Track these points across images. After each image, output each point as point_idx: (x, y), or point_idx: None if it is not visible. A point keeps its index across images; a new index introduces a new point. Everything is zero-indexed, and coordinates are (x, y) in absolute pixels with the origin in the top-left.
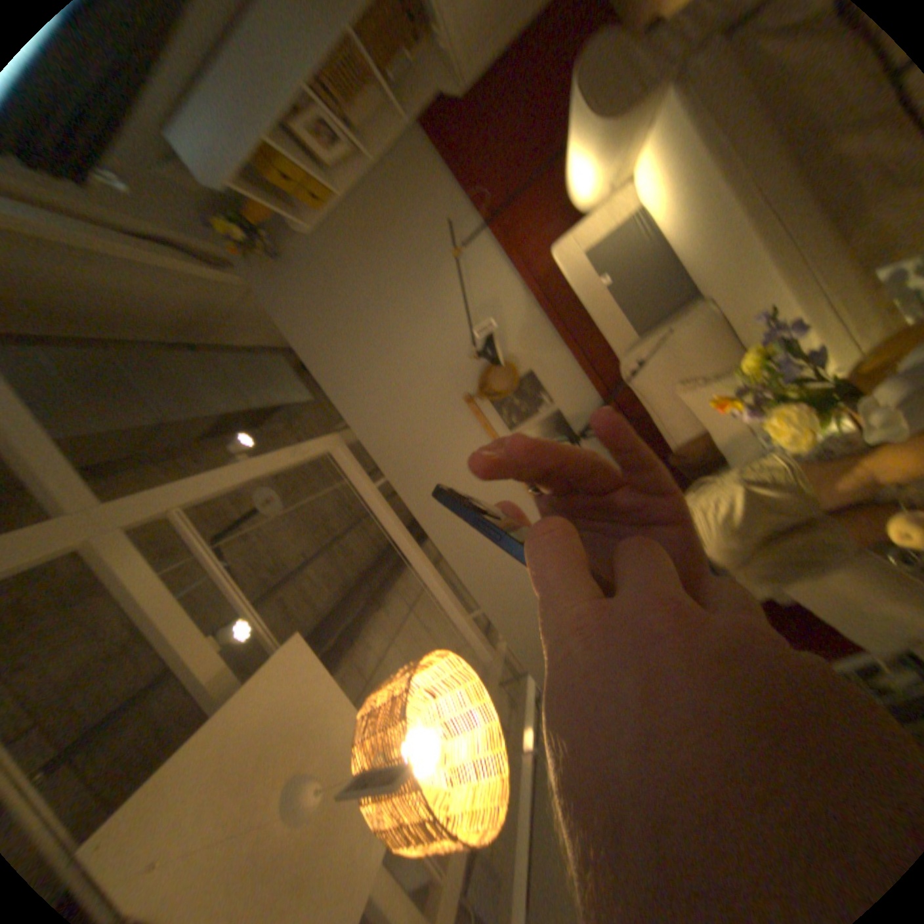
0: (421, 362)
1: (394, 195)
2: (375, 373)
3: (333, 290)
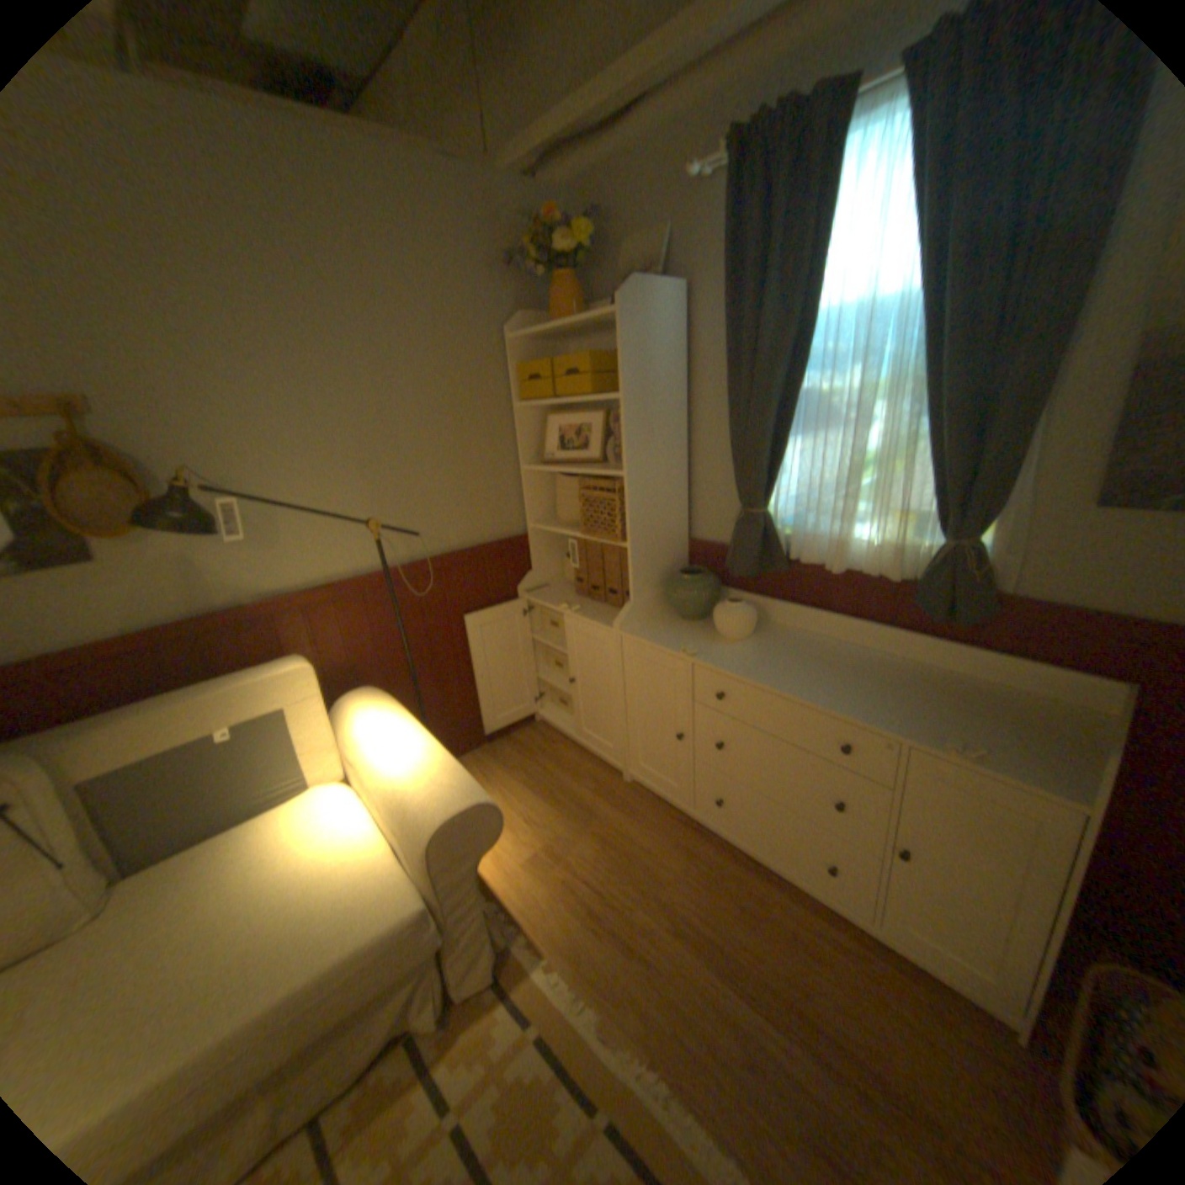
0: (205, 363)
1: (470, 473)
2: (224, 255)
3: (410, 304)
